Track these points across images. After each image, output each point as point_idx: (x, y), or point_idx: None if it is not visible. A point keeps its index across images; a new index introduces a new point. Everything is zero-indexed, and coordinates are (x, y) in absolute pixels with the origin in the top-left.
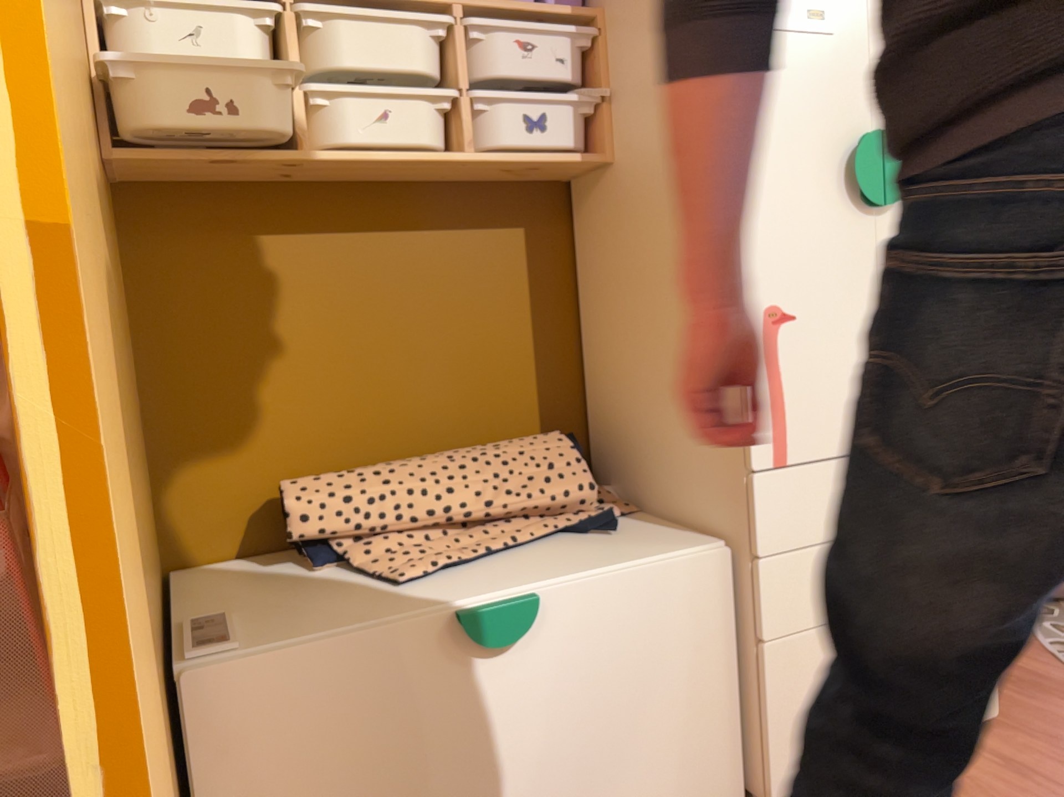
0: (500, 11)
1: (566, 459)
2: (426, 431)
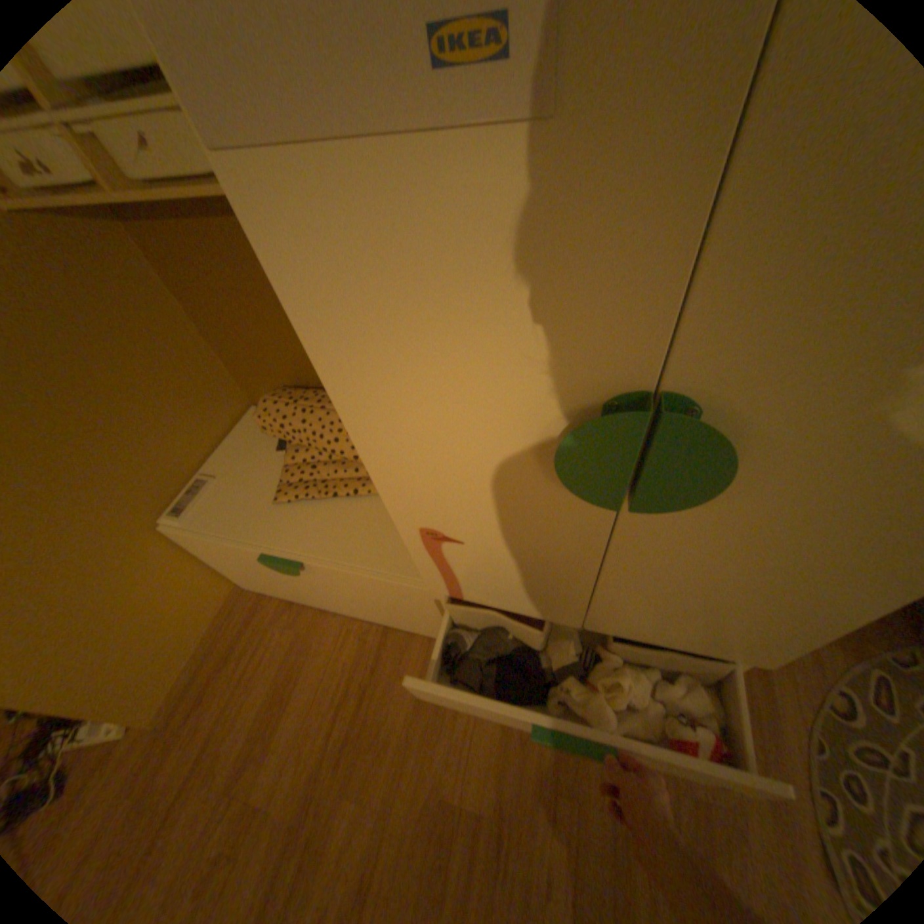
0: None
1: None
2: None
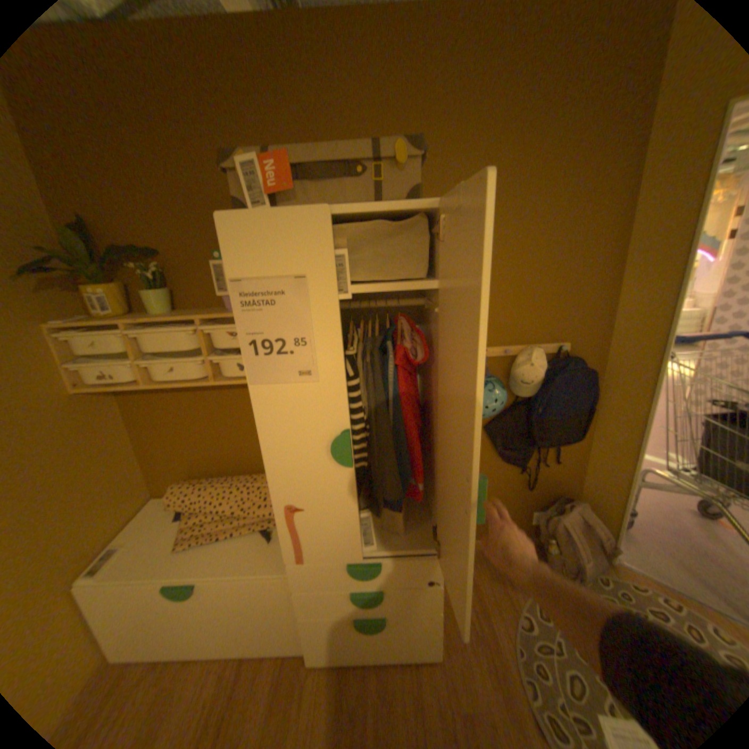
0: (215, 322)
1: None
2: (238, 463)
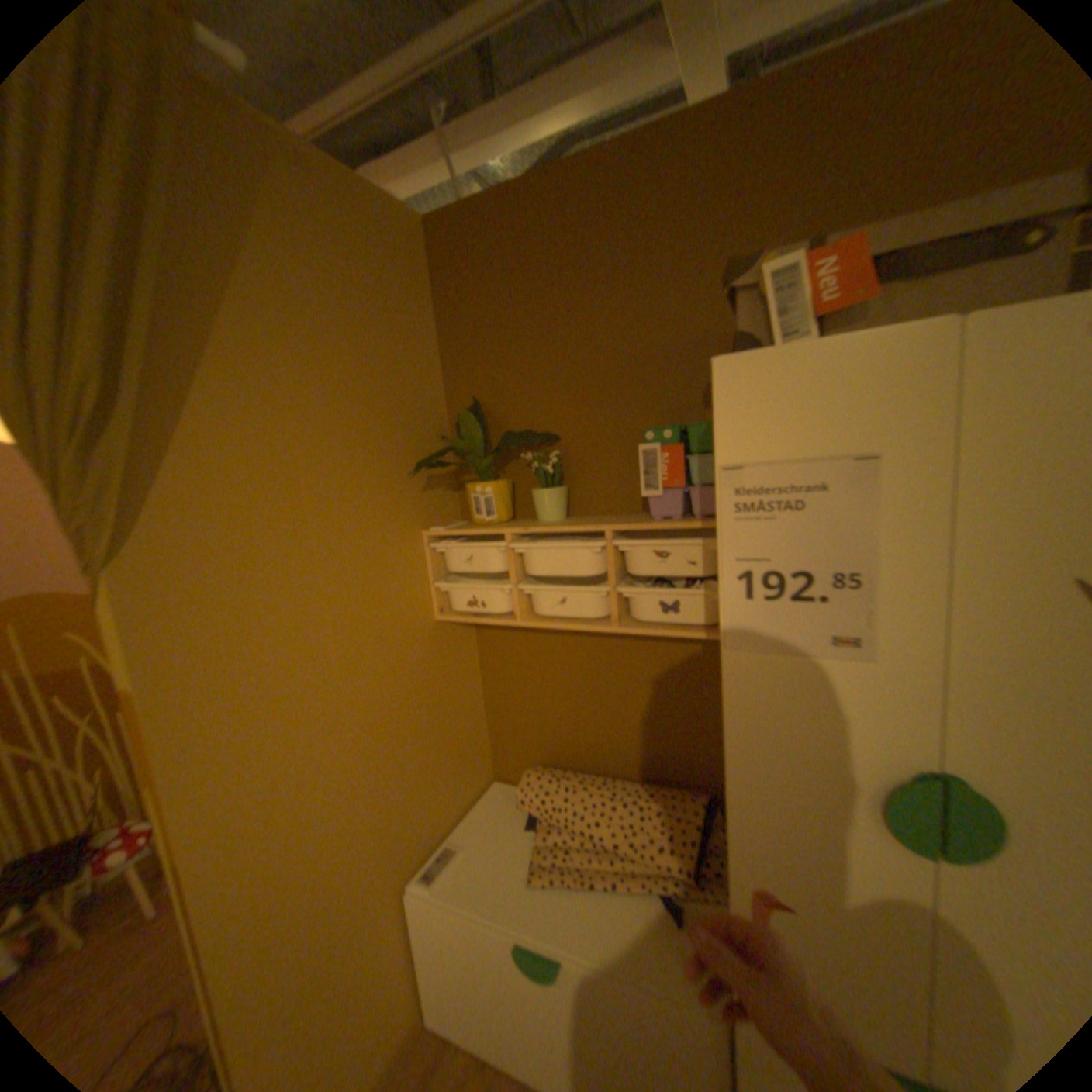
0: (635, 534)
1: (683, 836)
2: (622, 758)
